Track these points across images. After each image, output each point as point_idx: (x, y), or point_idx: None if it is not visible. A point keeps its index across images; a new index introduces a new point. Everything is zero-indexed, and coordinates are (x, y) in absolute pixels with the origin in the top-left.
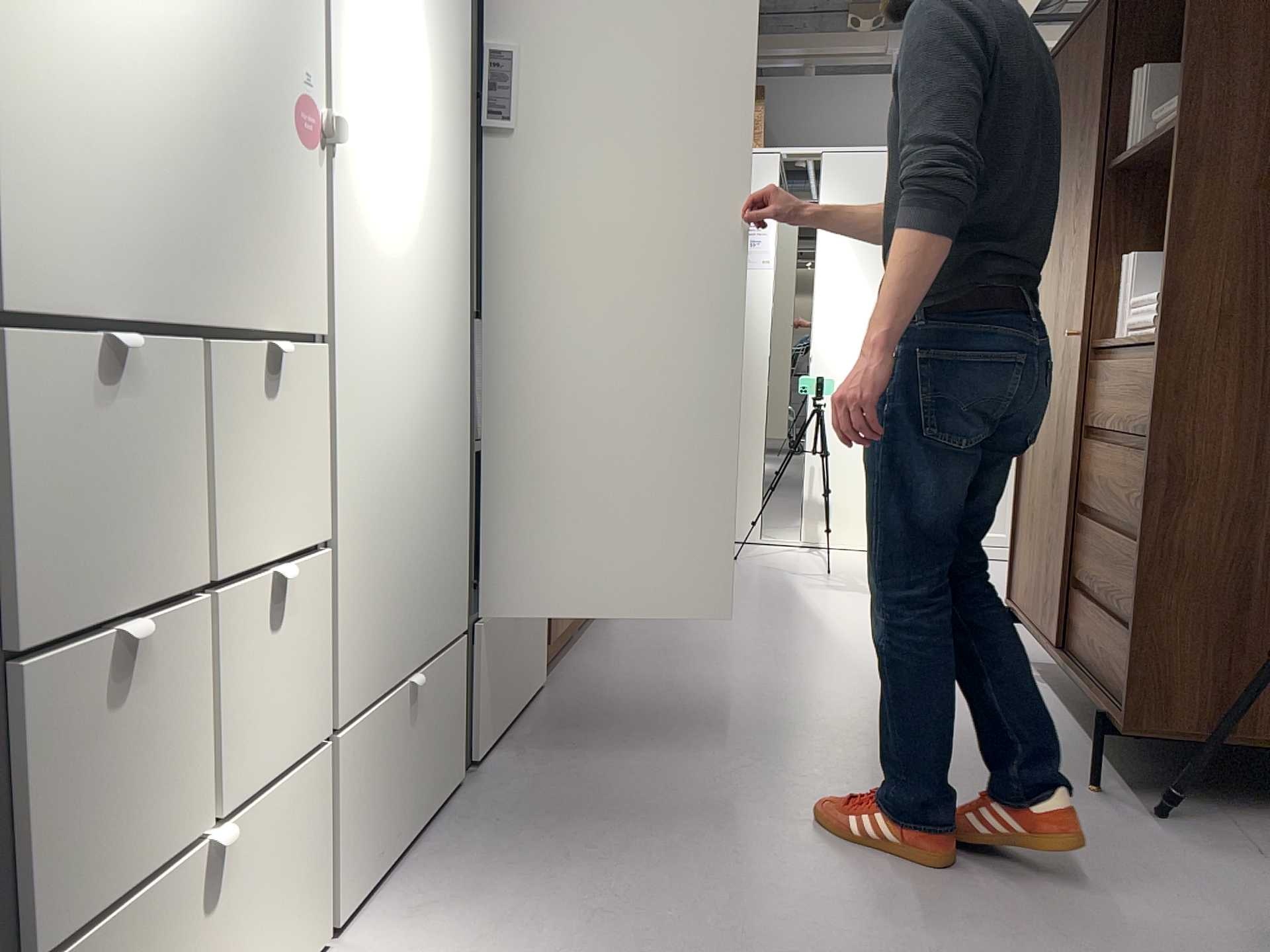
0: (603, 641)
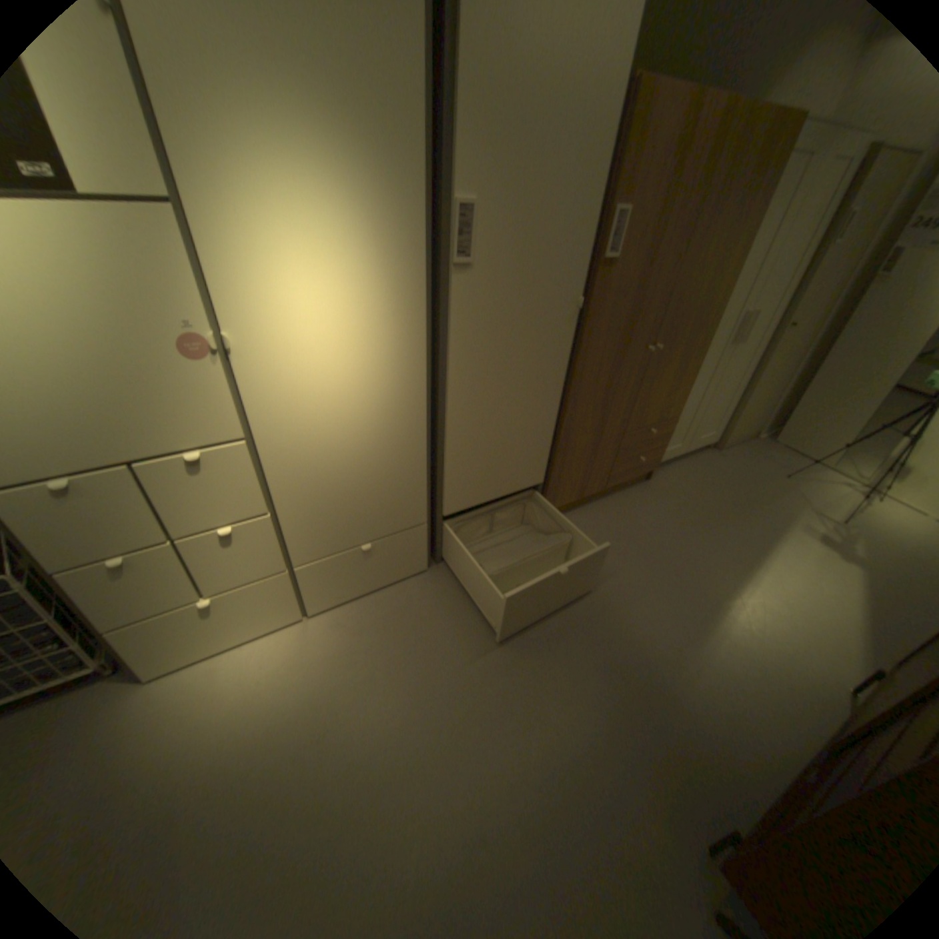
0: (606, 510)
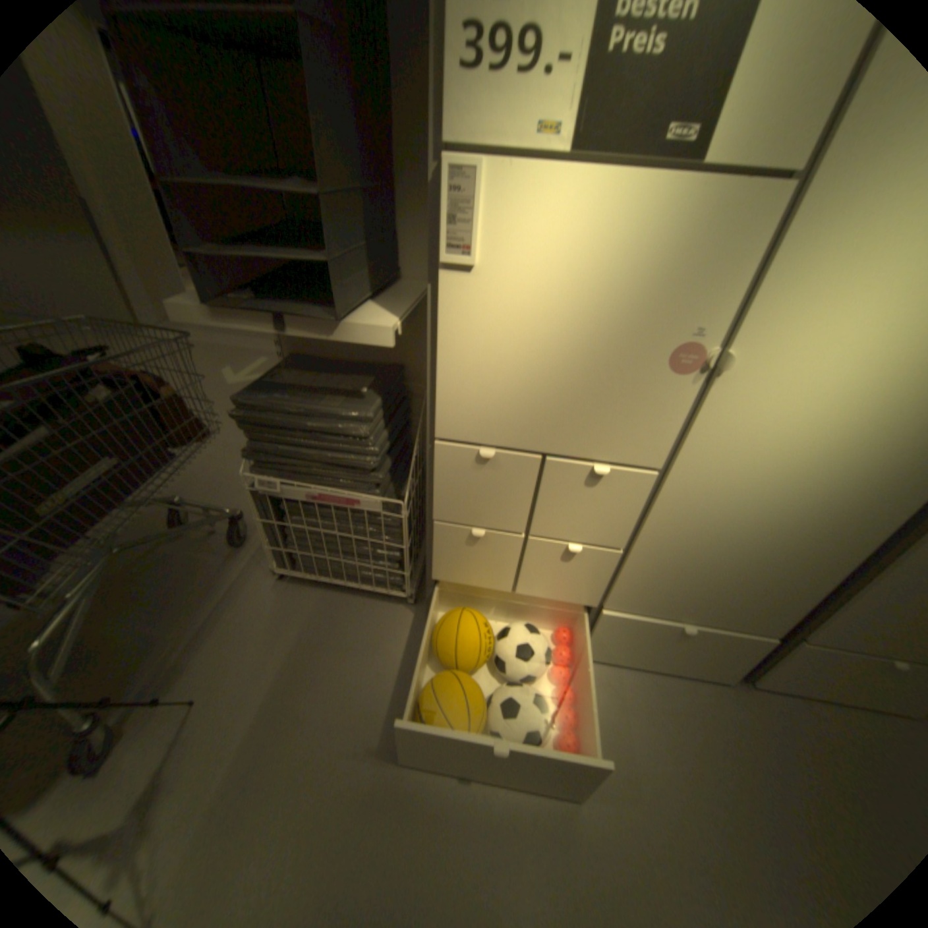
0: None
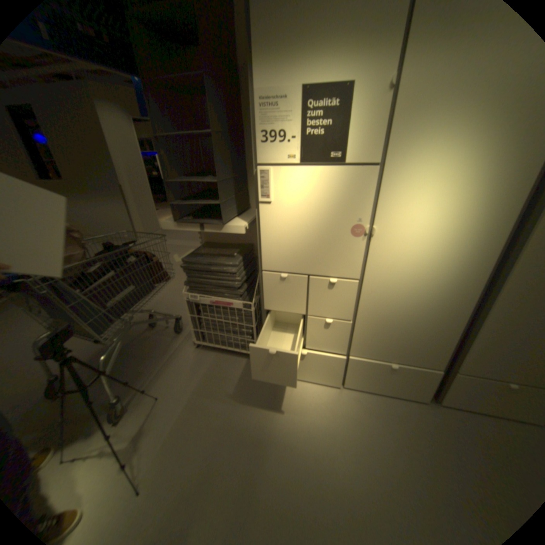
0: None
